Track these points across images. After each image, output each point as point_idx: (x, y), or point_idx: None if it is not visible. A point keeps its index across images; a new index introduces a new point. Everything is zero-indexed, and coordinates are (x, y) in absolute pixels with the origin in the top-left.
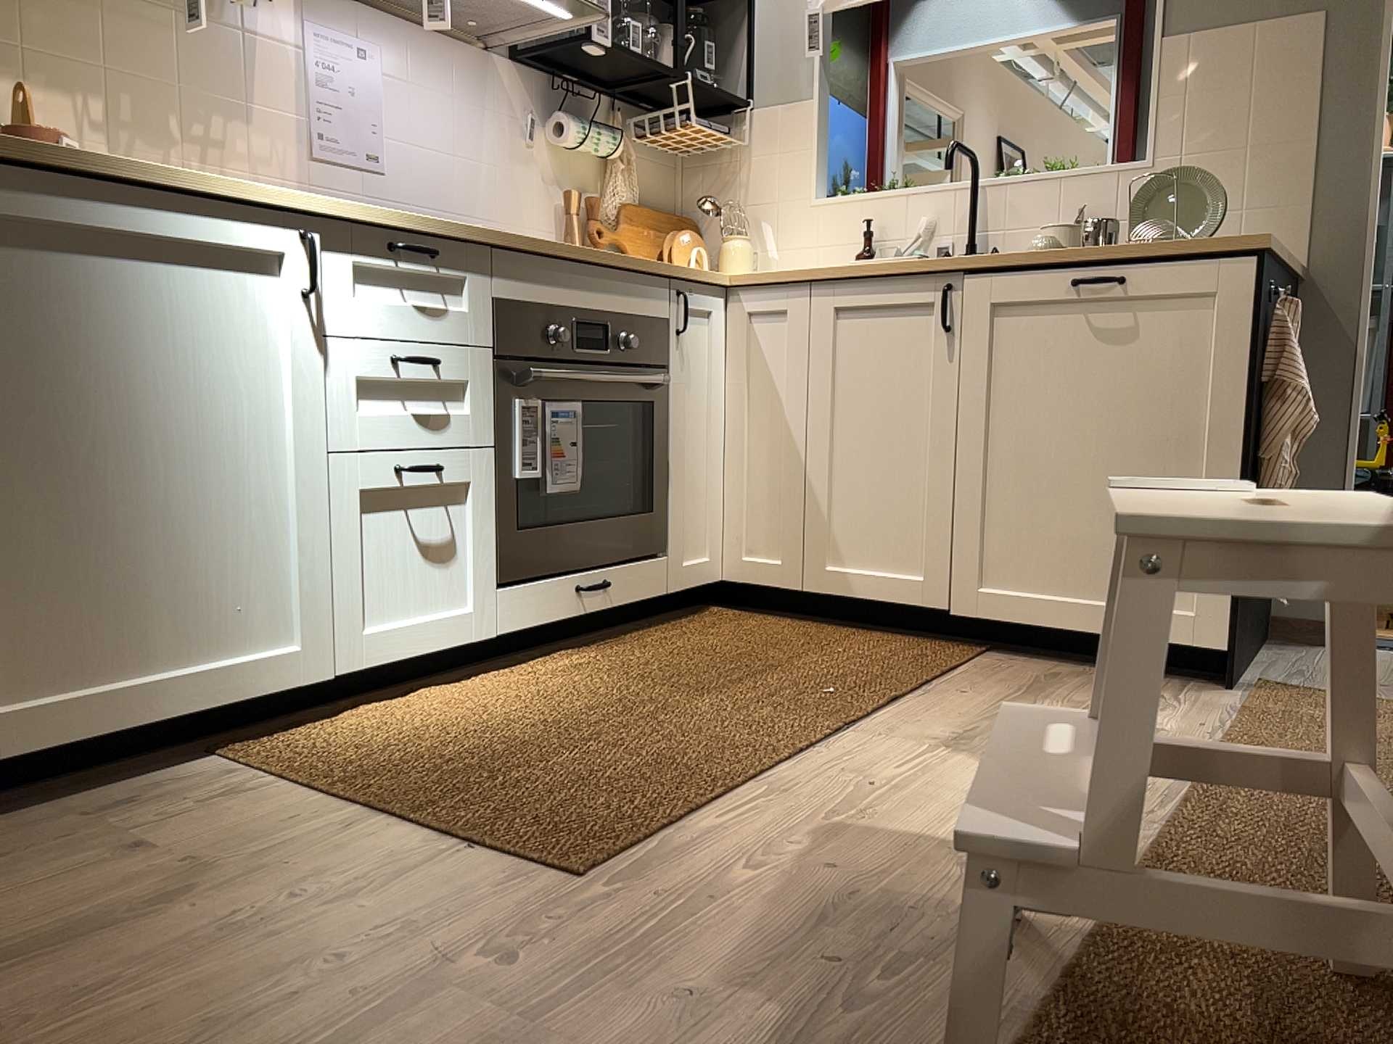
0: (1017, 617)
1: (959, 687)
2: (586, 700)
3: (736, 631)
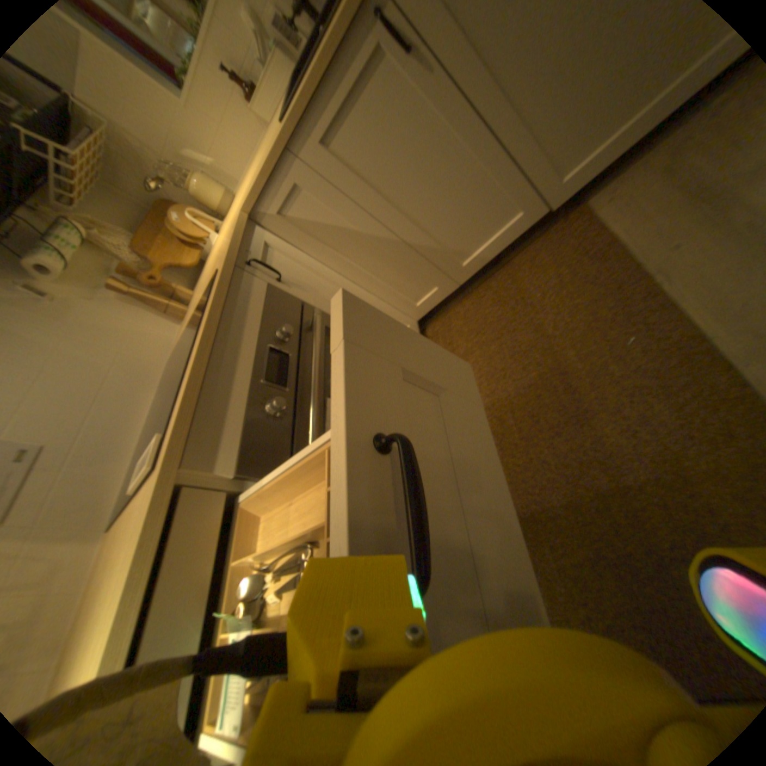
0: (603, 168)
1: (674, 248)
2: (558, 504)
3: (471, 340)
